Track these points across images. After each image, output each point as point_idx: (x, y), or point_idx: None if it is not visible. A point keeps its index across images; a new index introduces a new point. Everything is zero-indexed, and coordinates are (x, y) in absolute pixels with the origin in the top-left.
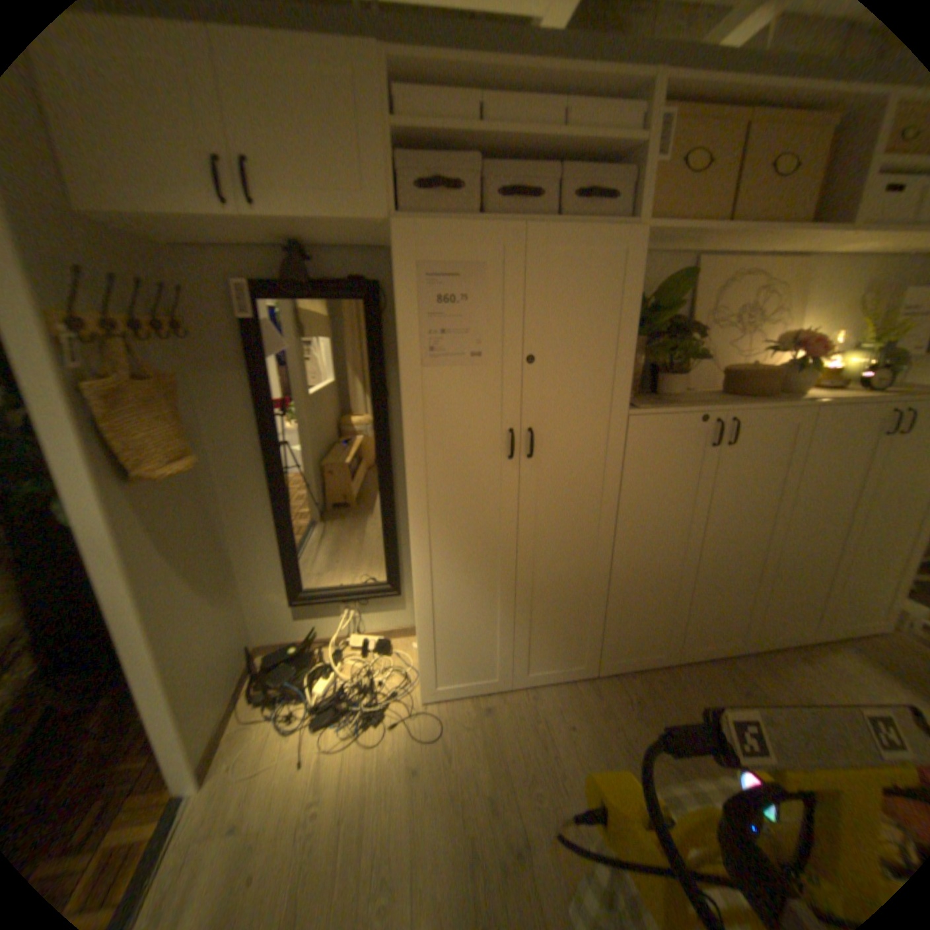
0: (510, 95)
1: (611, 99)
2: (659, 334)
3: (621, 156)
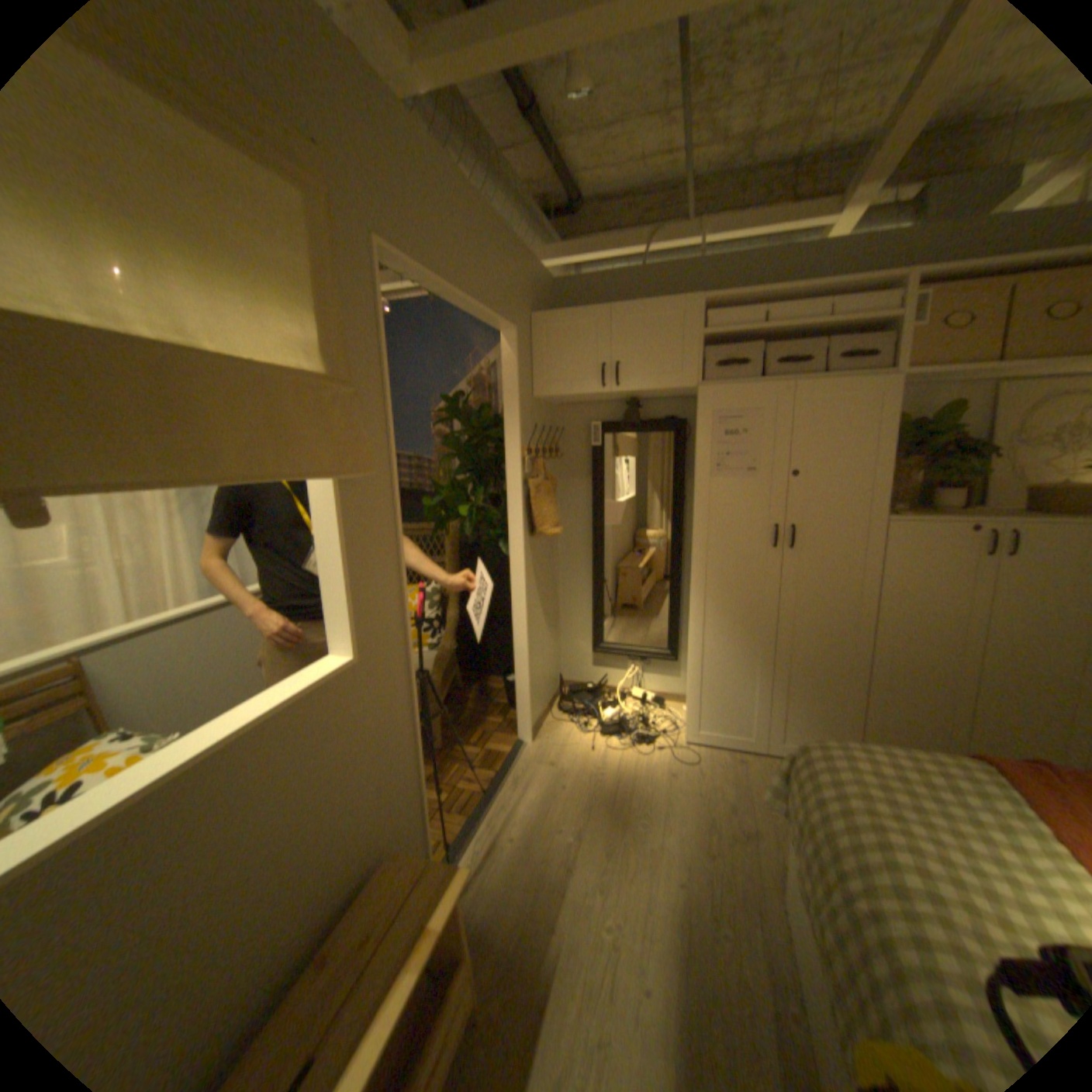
0: (791, 300)
1: (876, 289)
2: (946, 455)
3: (885, 325)
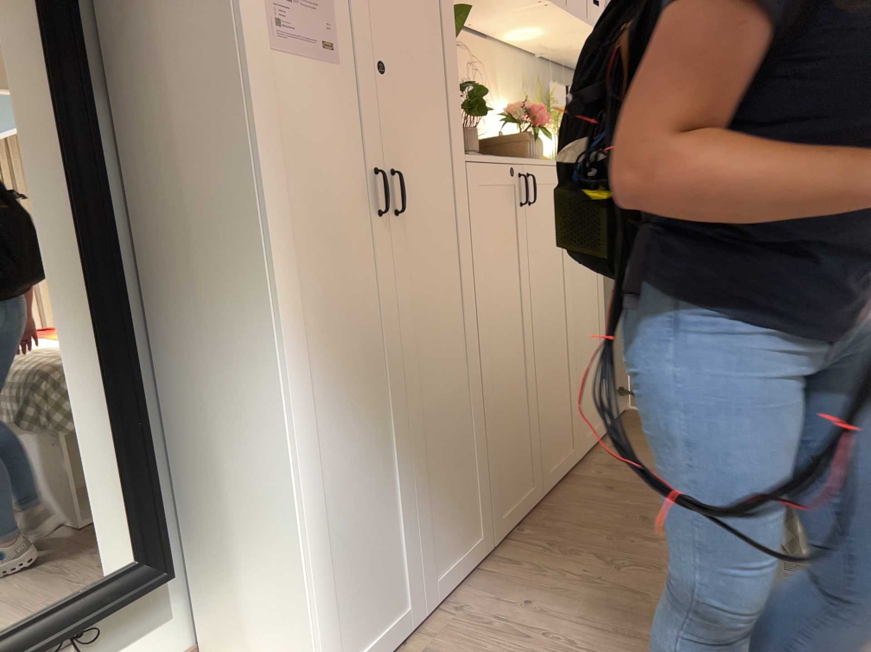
0: None
1: None
2: None
3: None
